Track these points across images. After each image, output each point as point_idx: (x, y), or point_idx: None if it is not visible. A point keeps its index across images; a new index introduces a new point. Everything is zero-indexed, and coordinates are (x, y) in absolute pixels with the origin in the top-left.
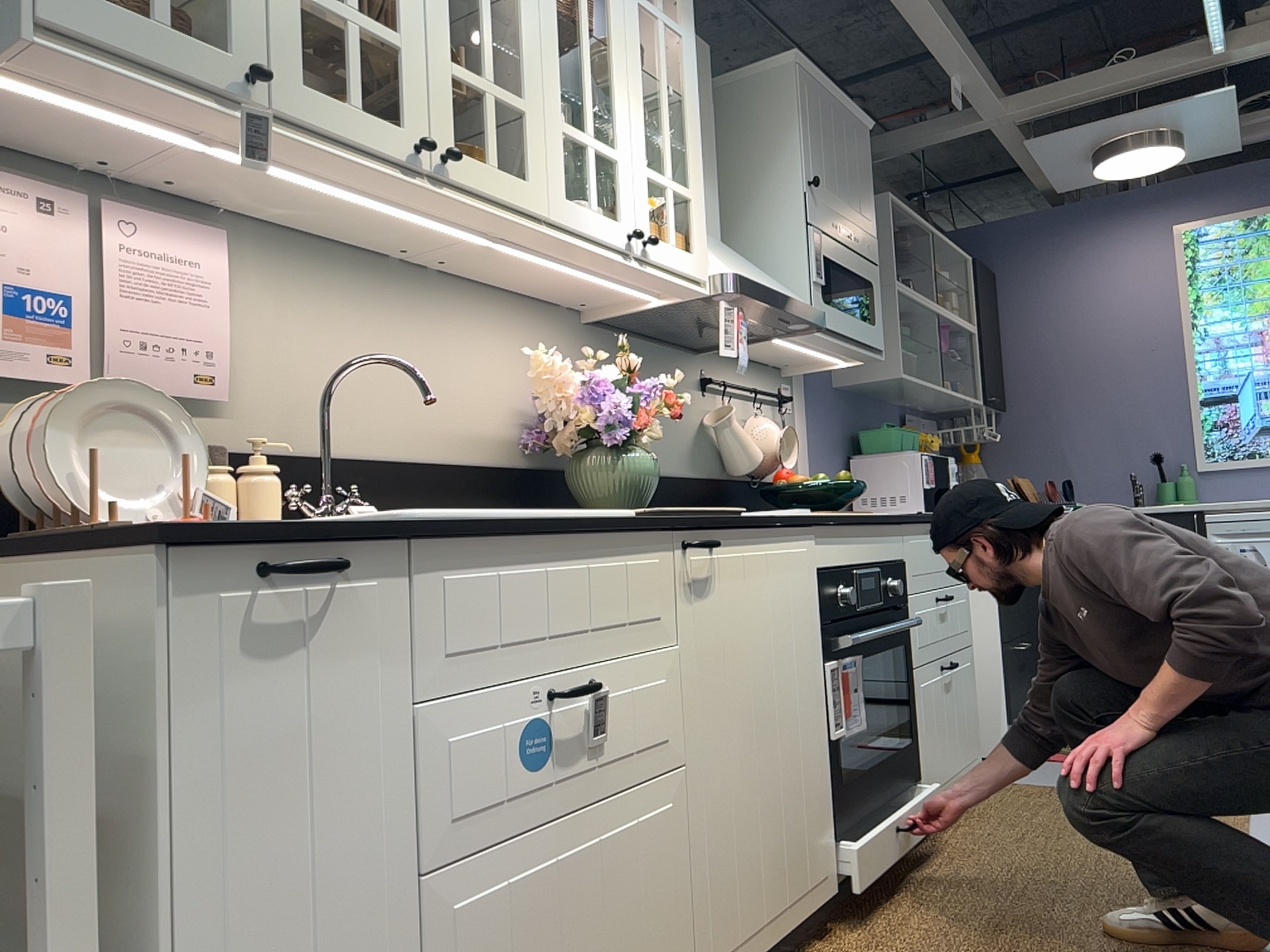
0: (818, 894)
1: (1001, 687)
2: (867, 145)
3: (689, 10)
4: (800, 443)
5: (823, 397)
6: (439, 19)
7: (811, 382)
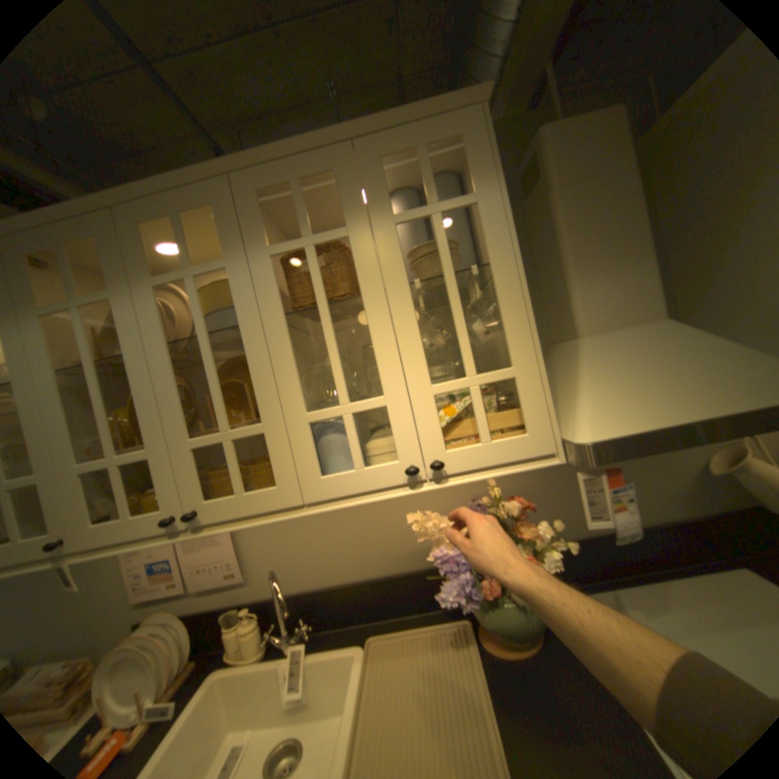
0: None
1: None
2: None
3: (485, 158)
4: None
5: None
6: (172, 415)
7: None
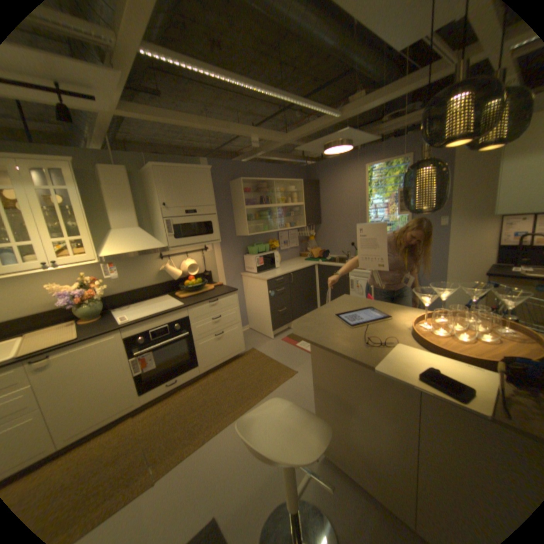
0: (127, 410)
1: (270, 322)
2: (207, 175)
3: (70, 177)
4: (215, 258)
5: (229, 241)
6: None
7: (222, 239)
